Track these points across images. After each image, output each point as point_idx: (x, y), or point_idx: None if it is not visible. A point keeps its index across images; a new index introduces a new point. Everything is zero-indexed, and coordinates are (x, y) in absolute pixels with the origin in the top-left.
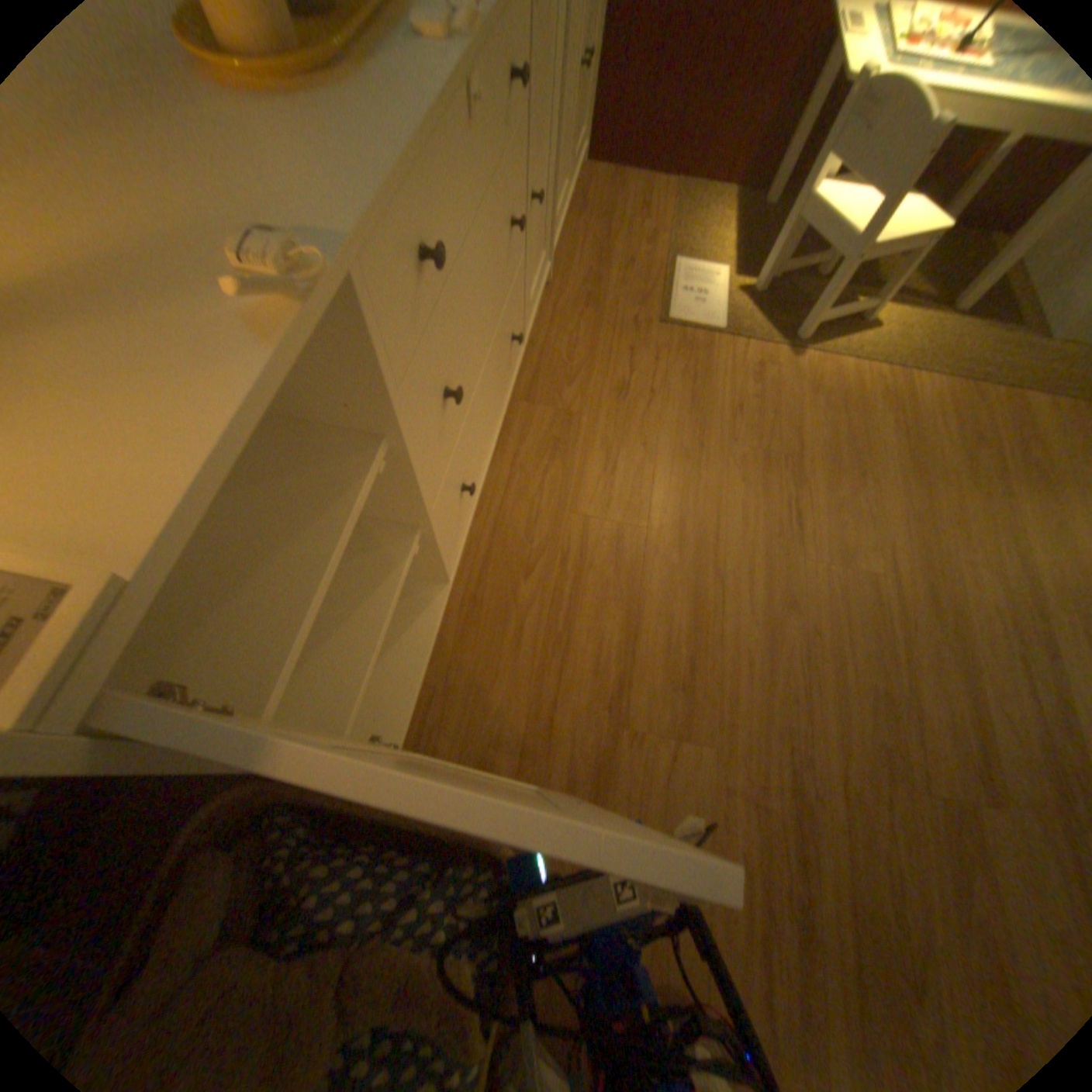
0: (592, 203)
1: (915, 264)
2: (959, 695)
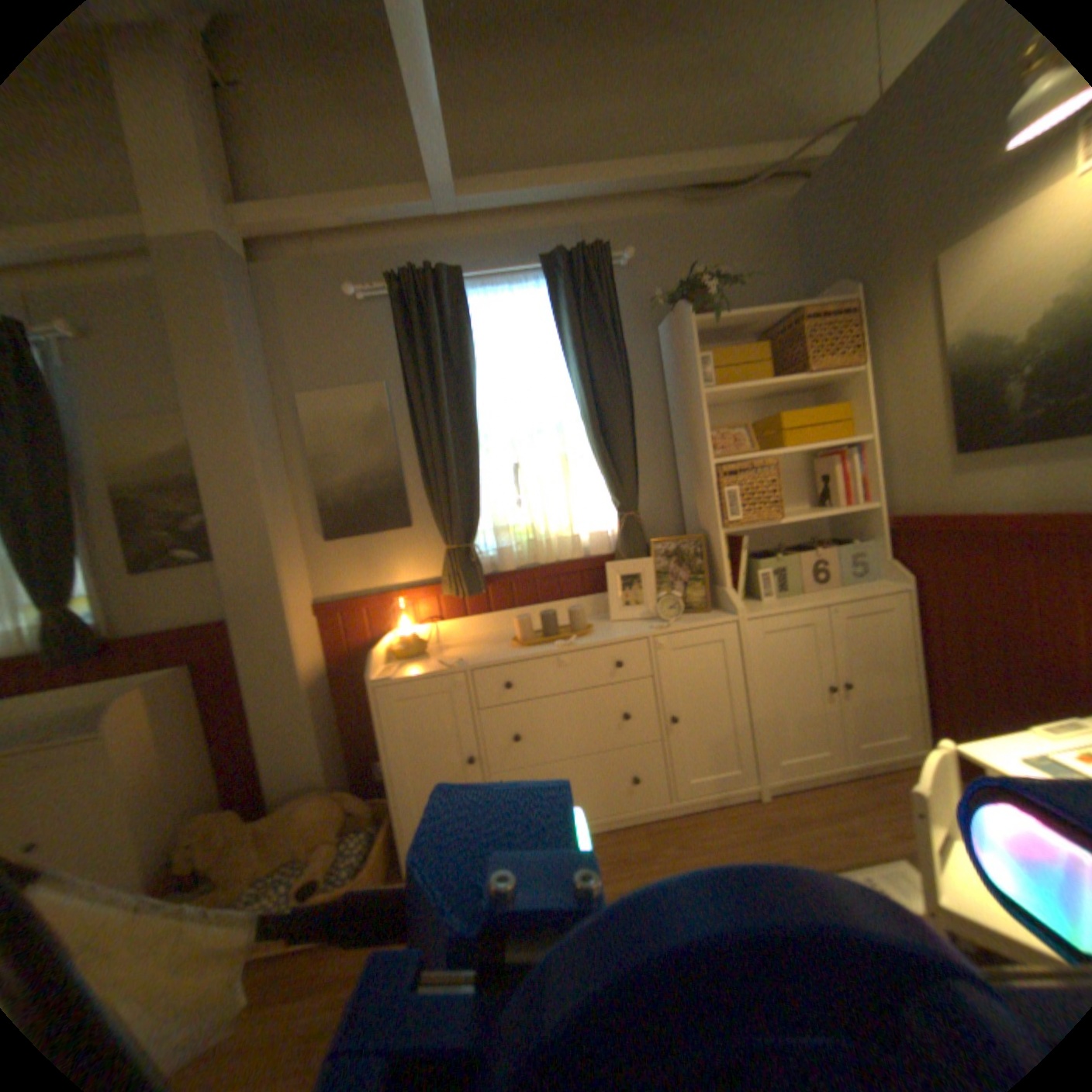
0: (892, 790)
1: None
2: None
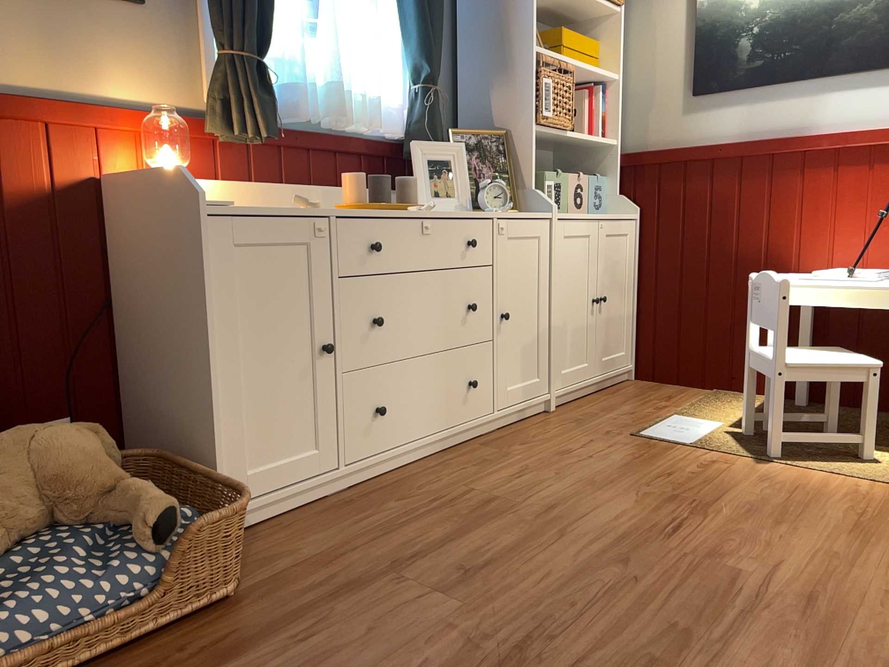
0: (624, 392)
1: (874, 397)
2: (797, 663)
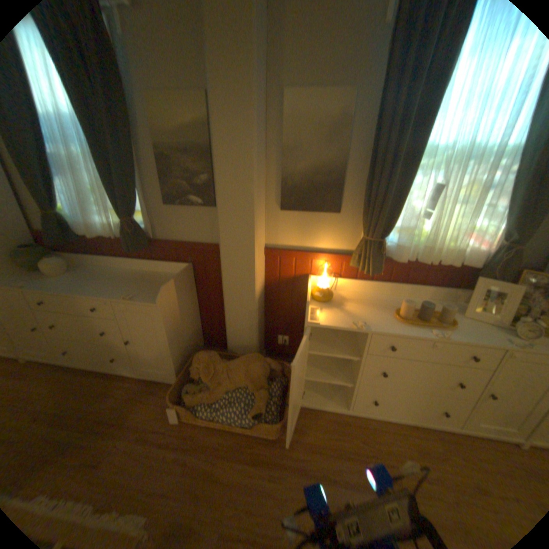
0: None
1: None
2: None
